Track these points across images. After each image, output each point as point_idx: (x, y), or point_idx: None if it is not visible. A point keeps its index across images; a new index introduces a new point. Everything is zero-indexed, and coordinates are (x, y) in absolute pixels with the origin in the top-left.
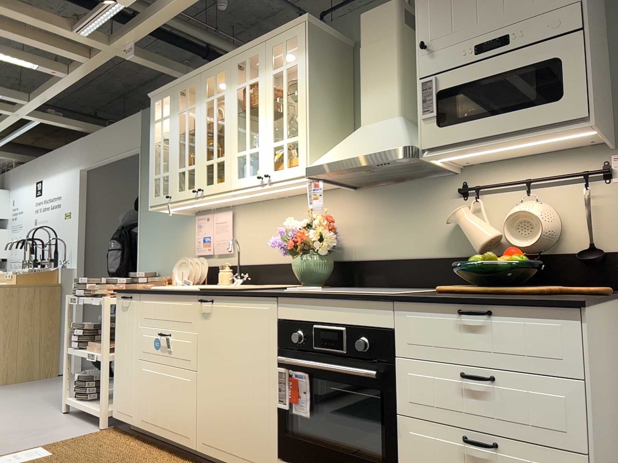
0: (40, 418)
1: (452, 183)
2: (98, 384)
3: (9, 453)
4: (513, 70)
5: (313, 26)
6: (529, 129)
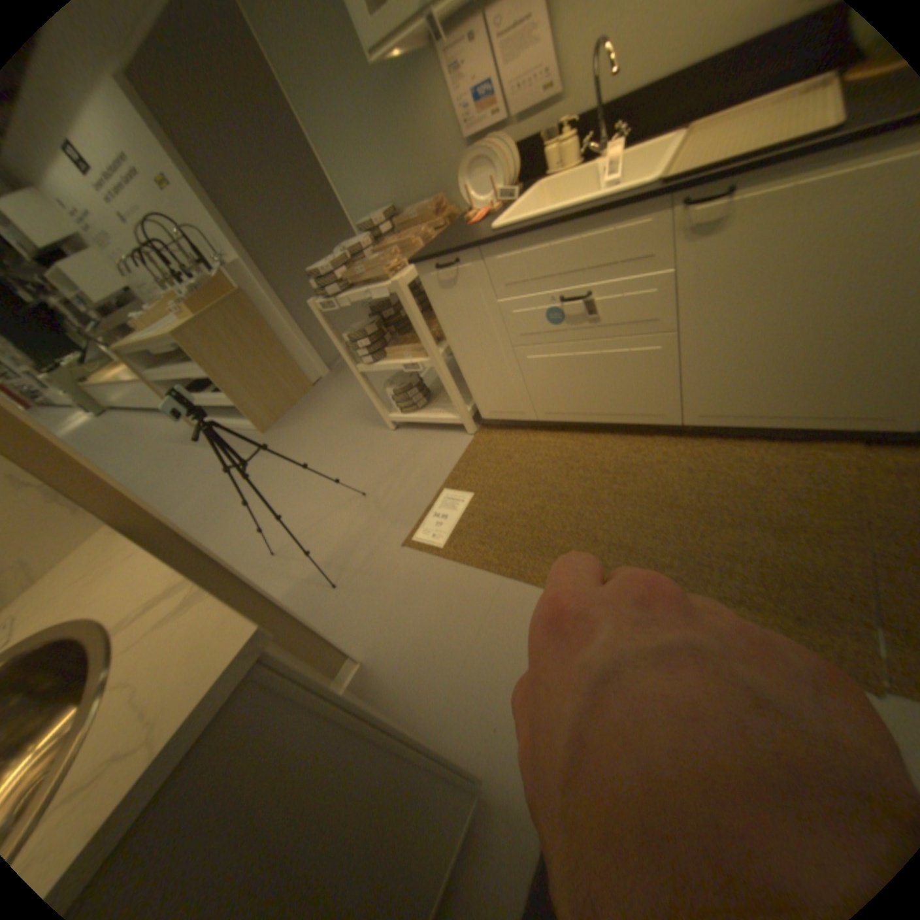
0: (380, 447)
1: None
2: (420, 389)
3: (419, 507)
4: None
5: None
6: None
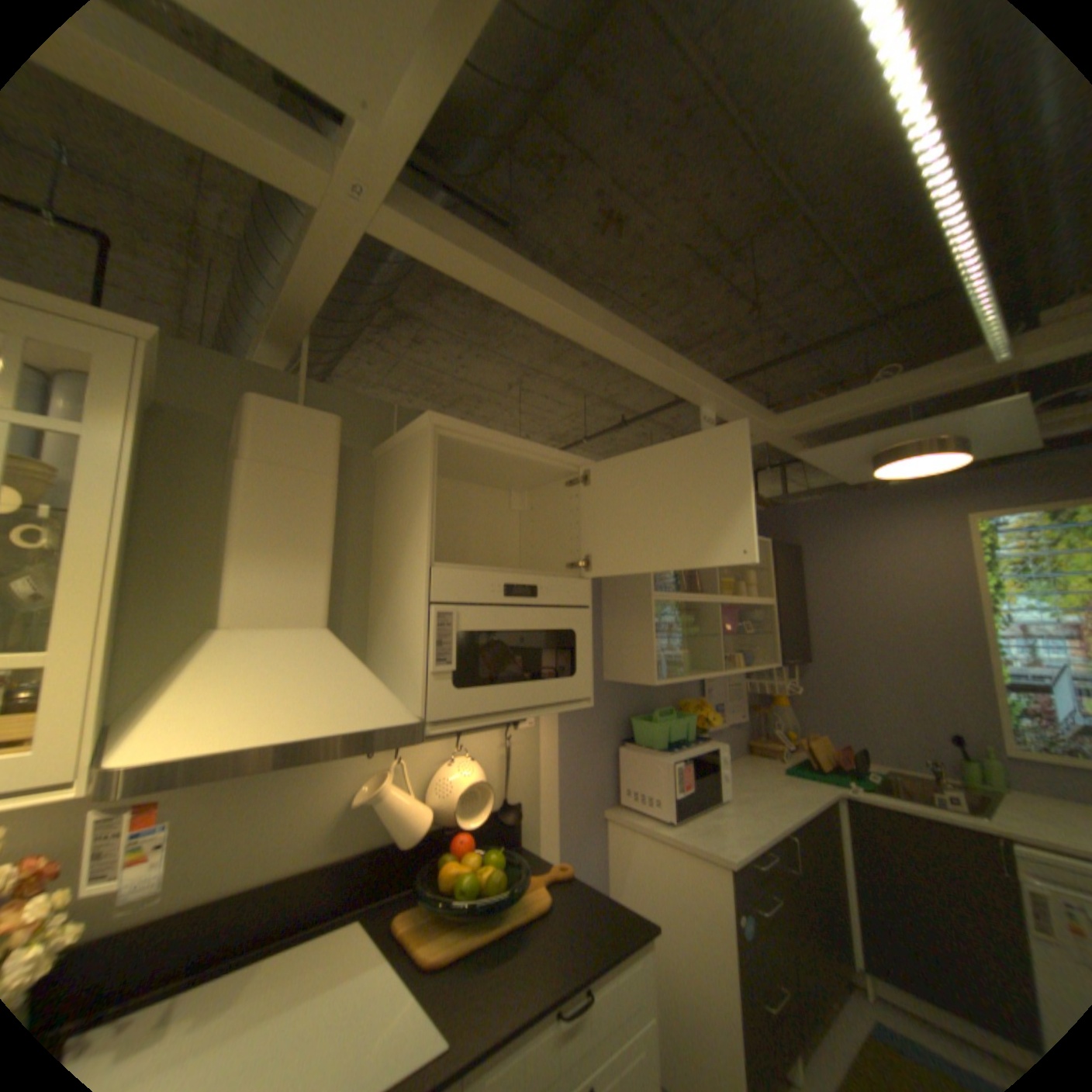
0: None
1: None
2: None
3: None
4: (538, 630)
5: (148, 353)
6: (545, 703)
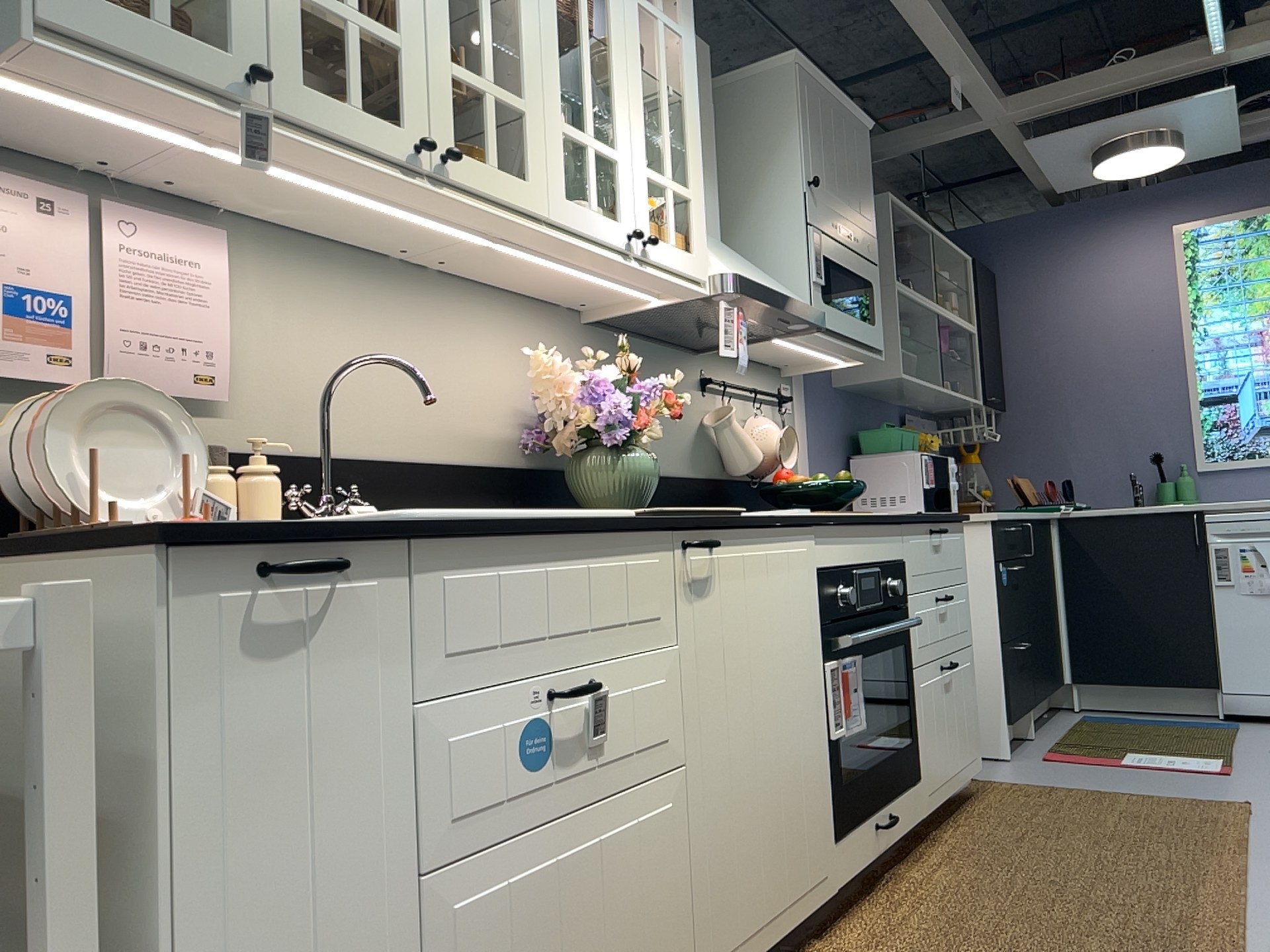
0: None
1: (696, 367)
2: None
3: None
4: (856, 275)
5: None
6: (860, 344)
